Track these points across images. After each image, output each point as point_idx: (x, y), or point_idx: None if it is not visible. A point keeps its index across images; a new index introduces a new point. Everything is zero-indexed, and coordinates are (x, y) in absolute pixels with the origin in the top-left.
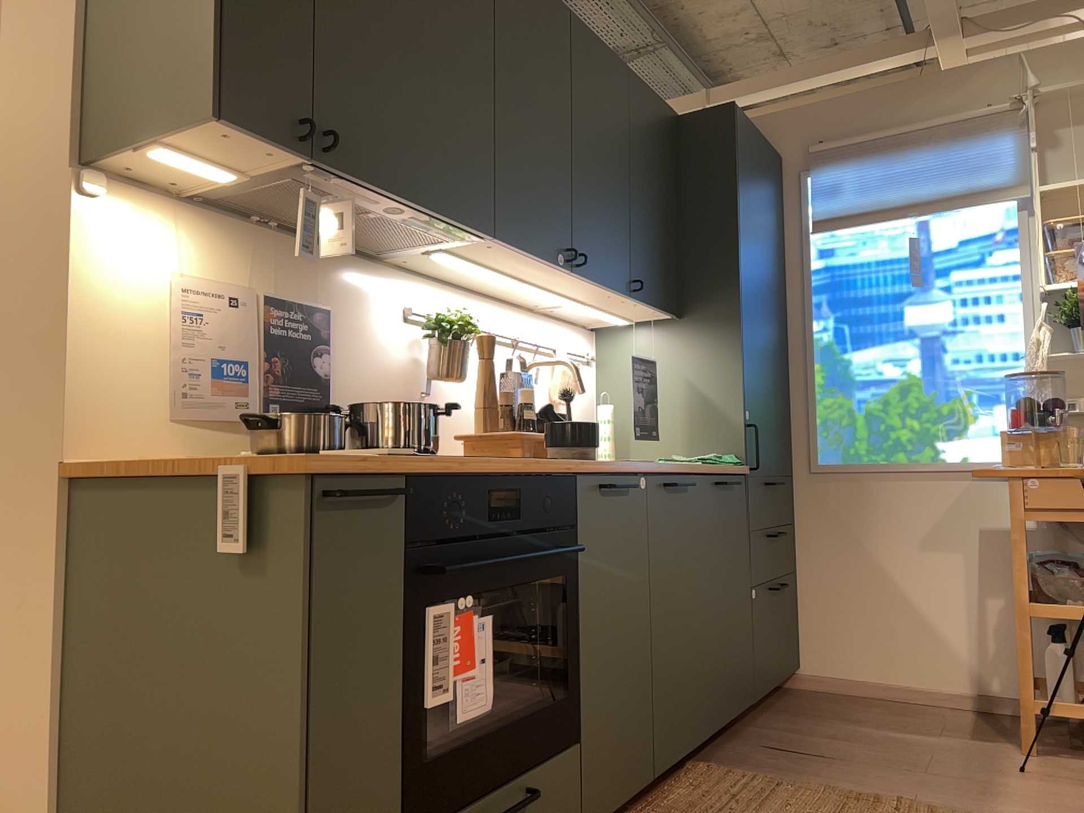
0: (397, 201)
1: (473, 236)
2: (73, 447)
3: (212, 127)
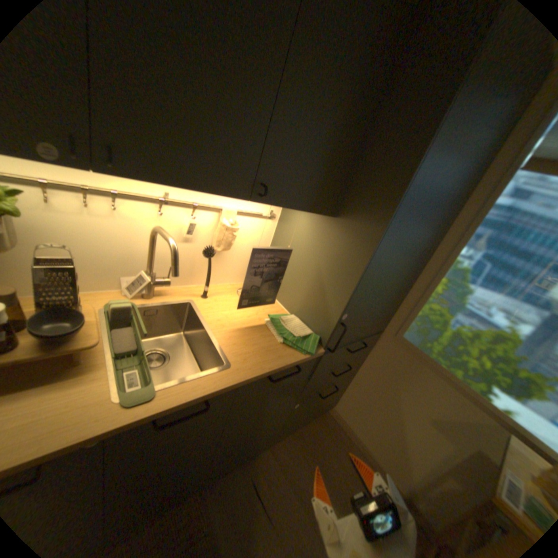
0: None
1: None
2: None
3: None
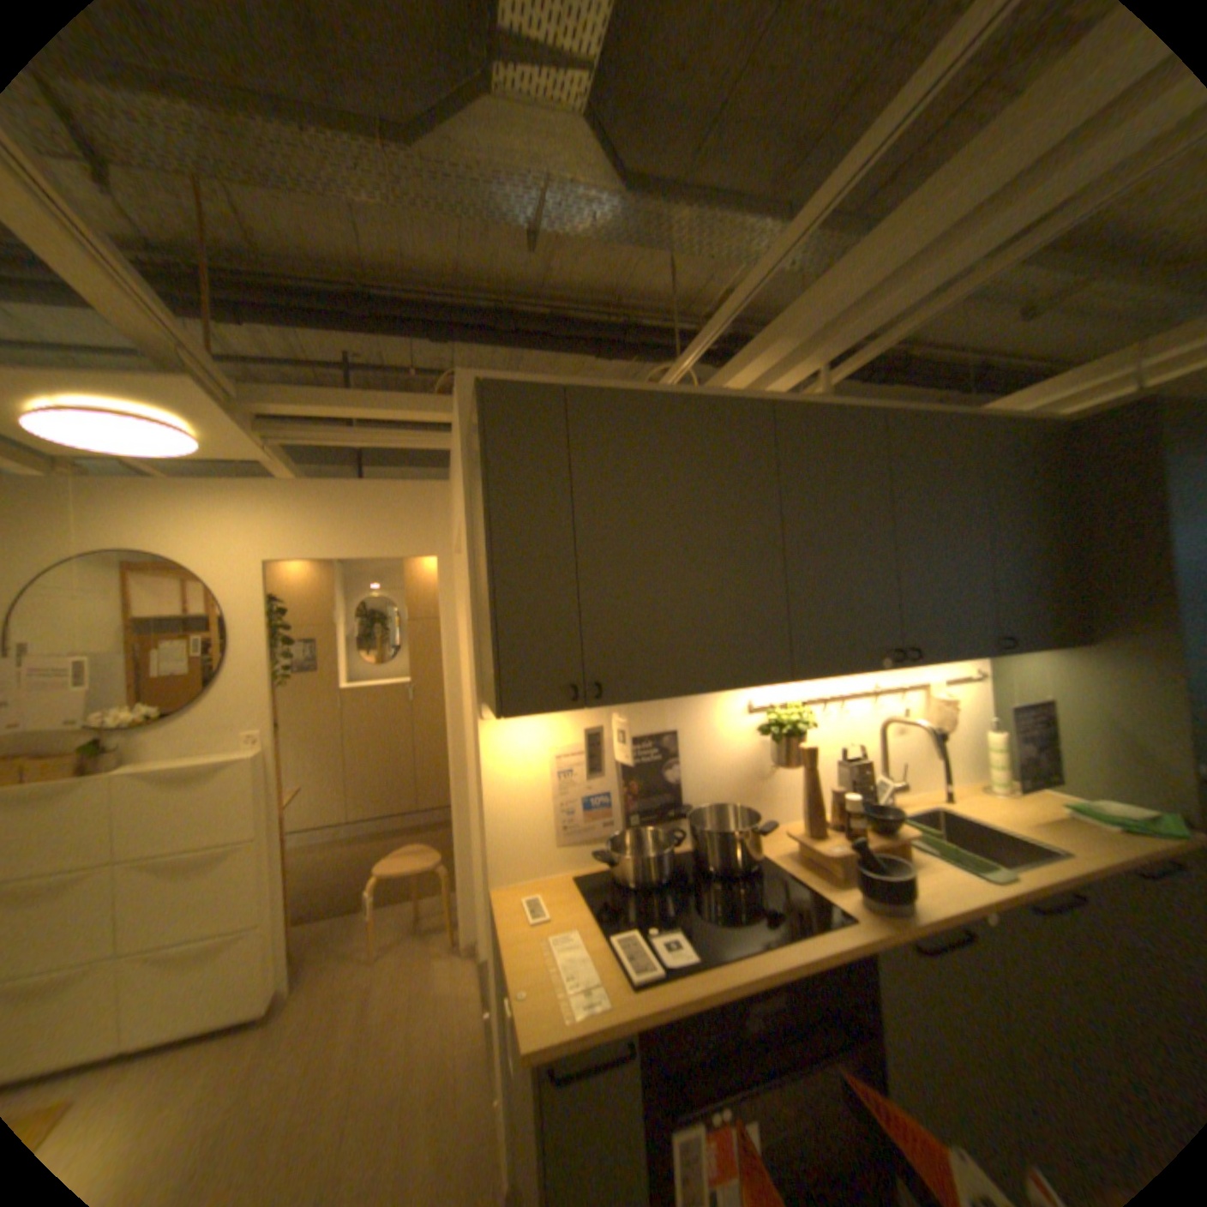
0: (679, 695)
1: (774, 679)
2: (494, 881)
3: (505, 716)
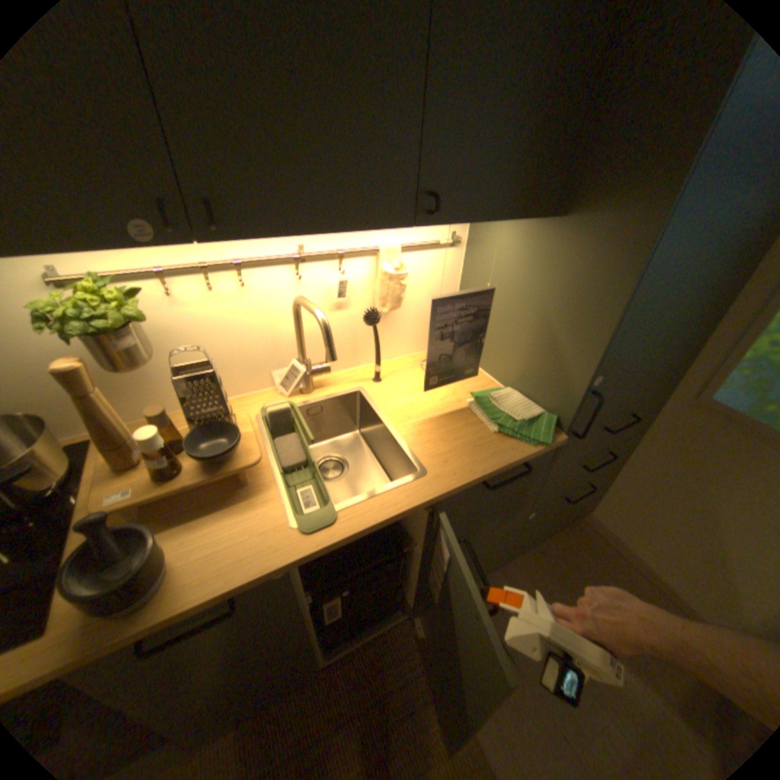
0: None
1: None
2: None
3: None
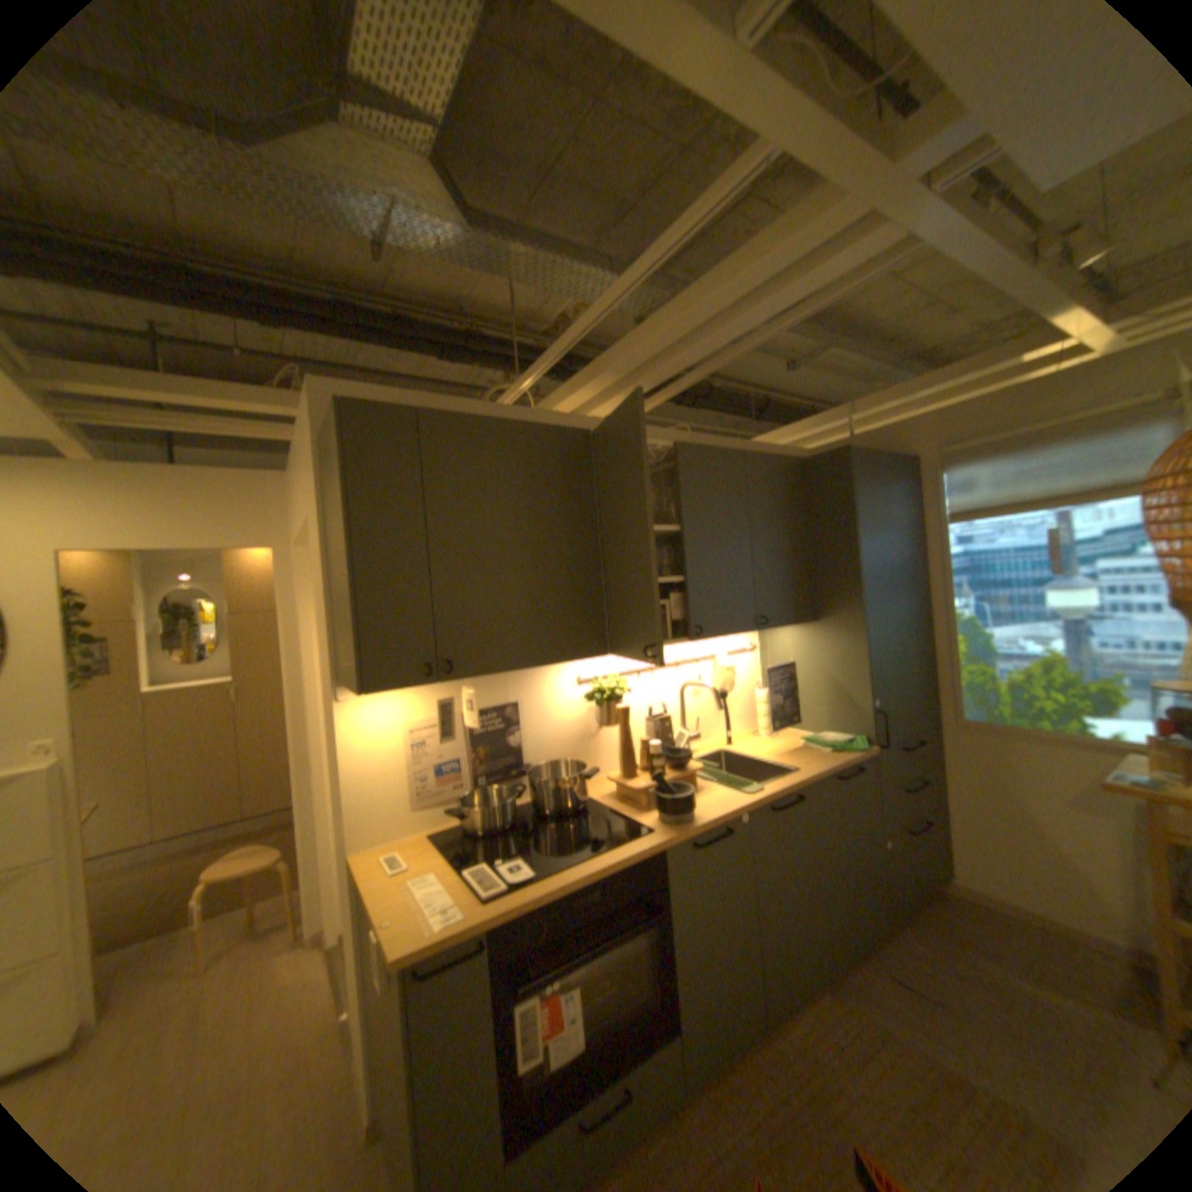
0: (518, 669)
1: (594, 654)
2: (350, 849)
3: (364, 694)
